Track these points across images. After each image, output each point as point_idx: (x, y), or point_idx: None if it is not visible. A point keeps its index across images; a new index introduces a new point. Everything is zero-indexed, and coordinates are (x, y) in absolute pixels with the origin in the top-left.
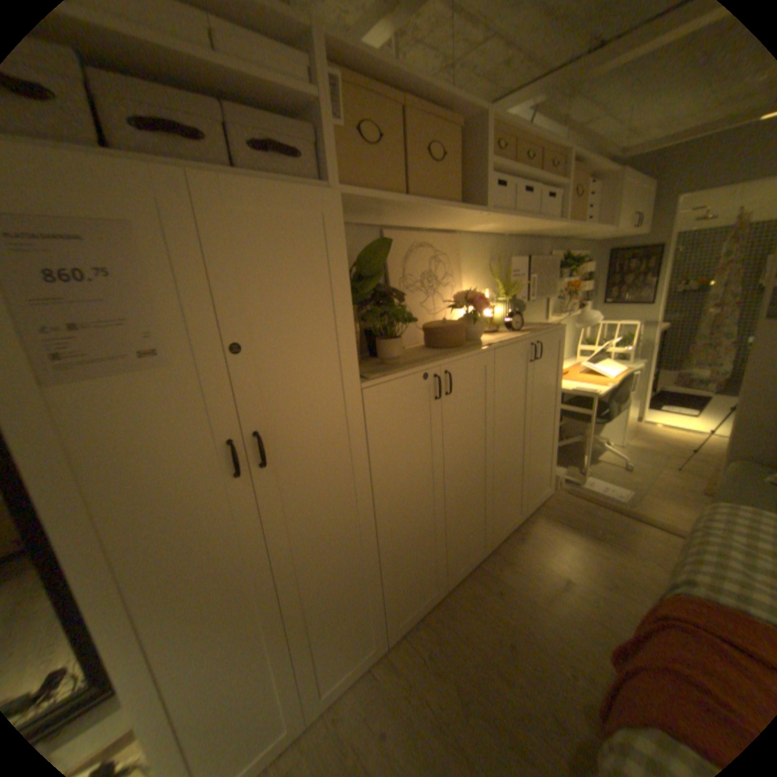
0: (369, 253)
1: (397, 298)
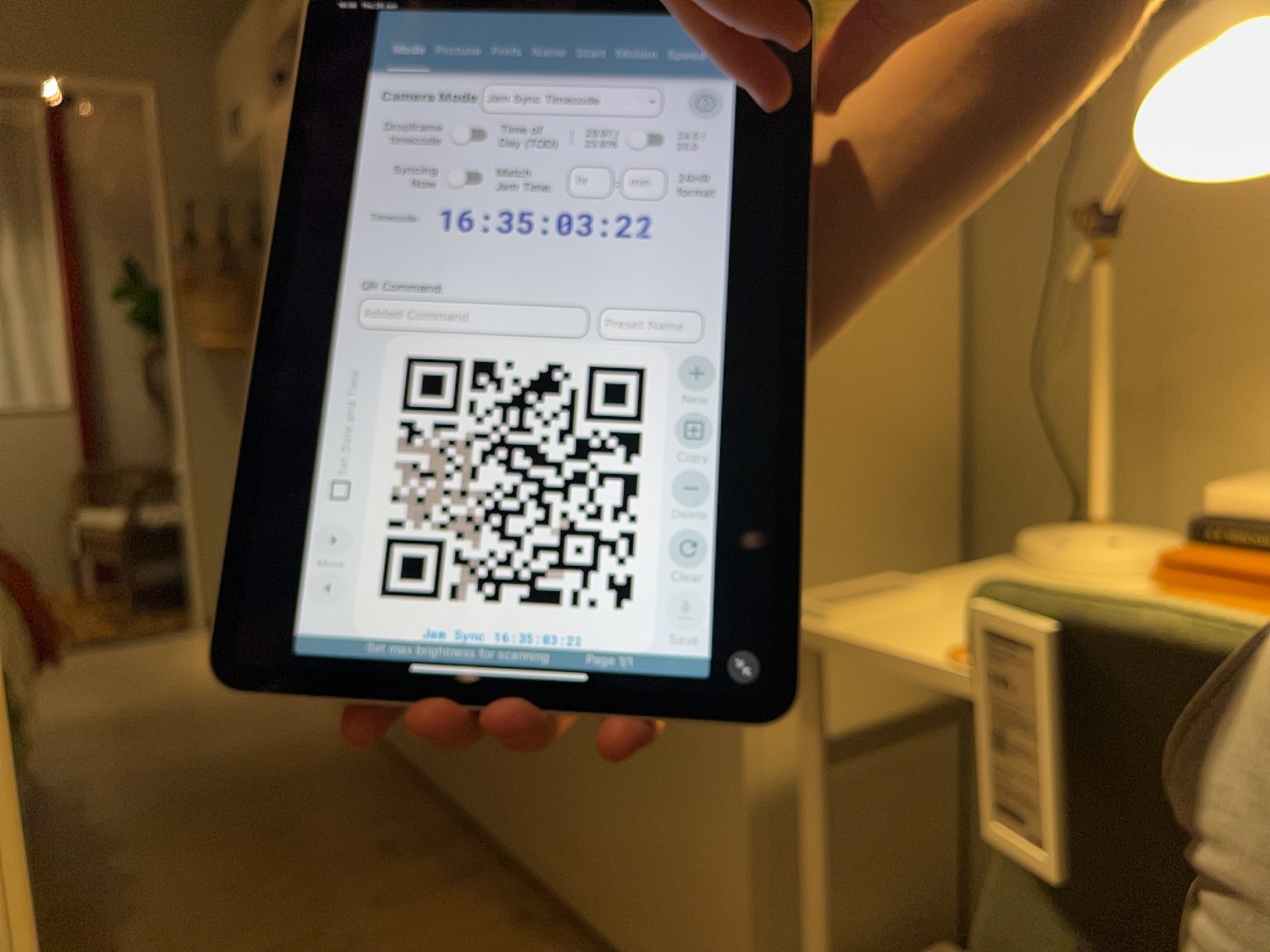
0: None
1: None
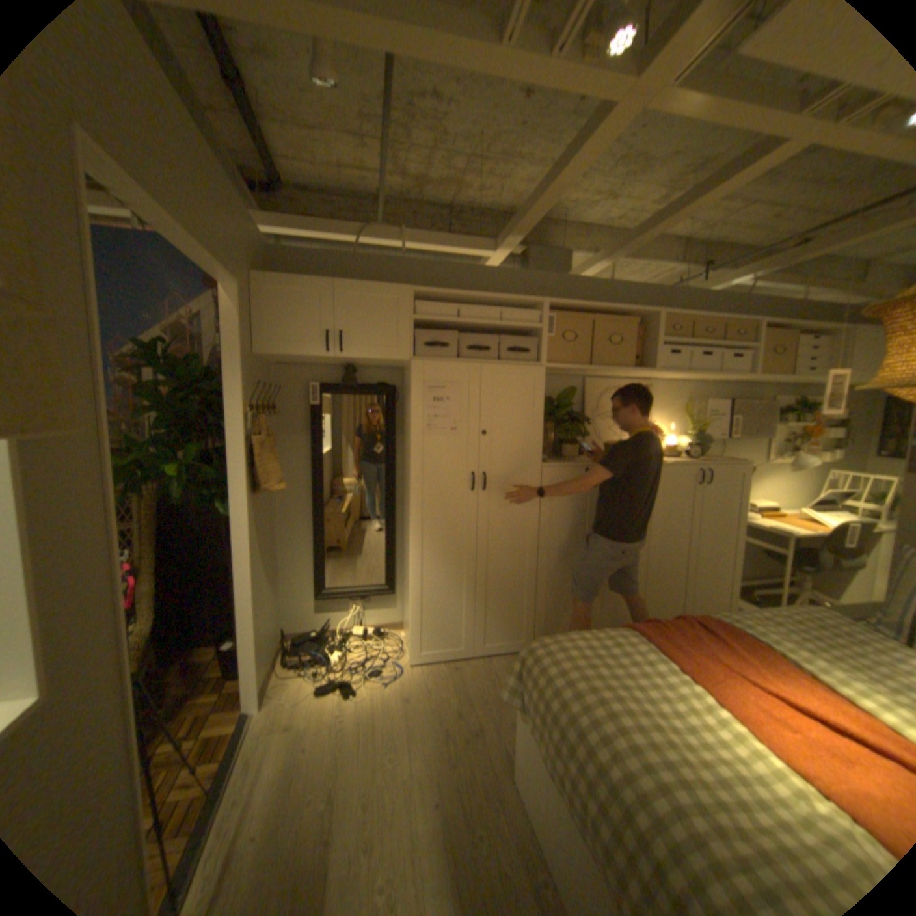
0: (567, 394)
1: (585, 423)
